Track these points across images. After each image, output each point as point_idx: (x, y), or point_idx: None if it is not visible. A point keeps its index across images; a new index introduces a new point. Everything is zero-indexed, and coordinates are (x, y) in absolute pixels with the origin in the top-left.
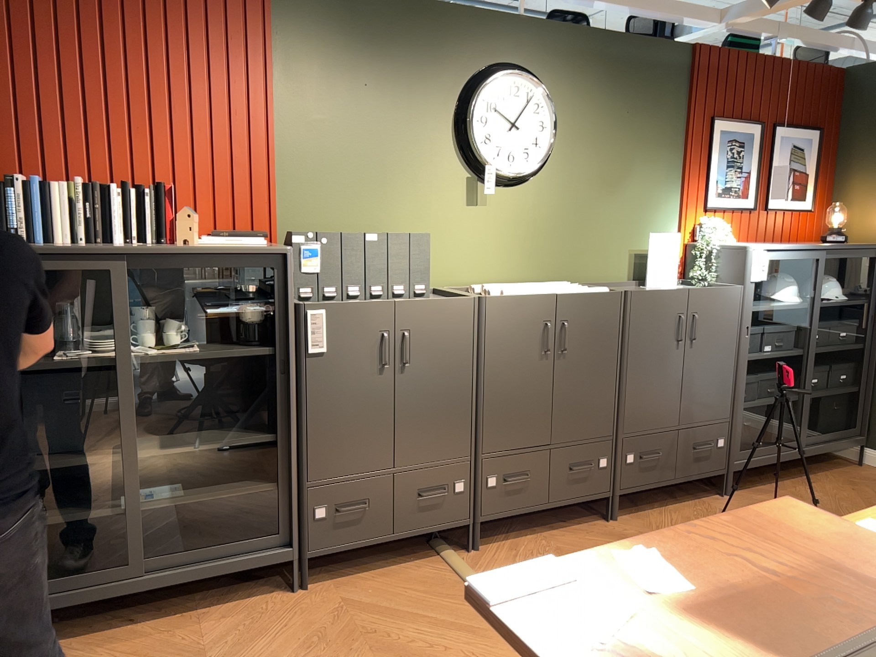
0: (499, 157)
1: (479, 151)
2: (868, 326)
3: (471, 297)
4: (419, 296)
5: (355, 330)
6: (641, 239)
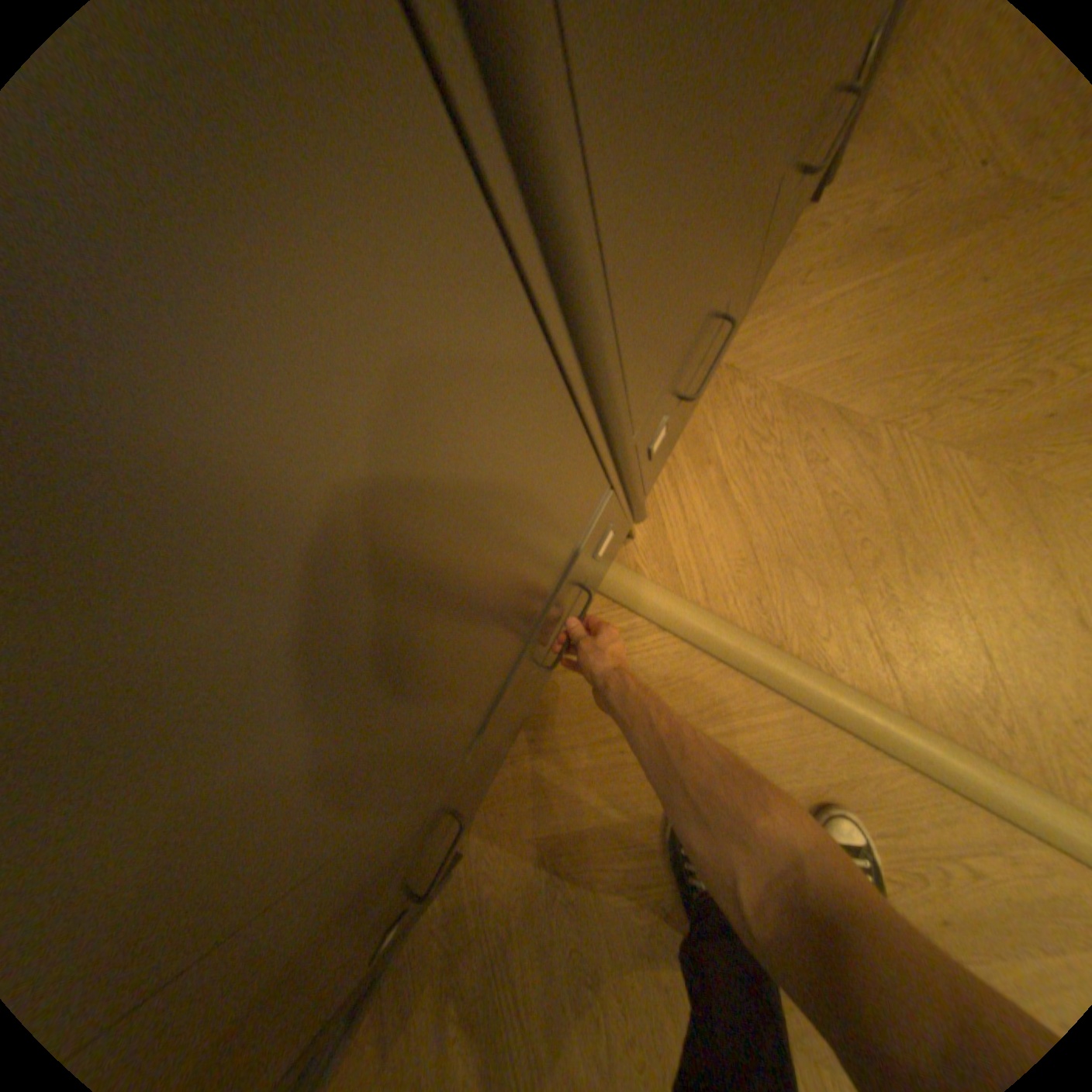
0: None
1: None
2: None
3: None
4: None
5: None
6: None
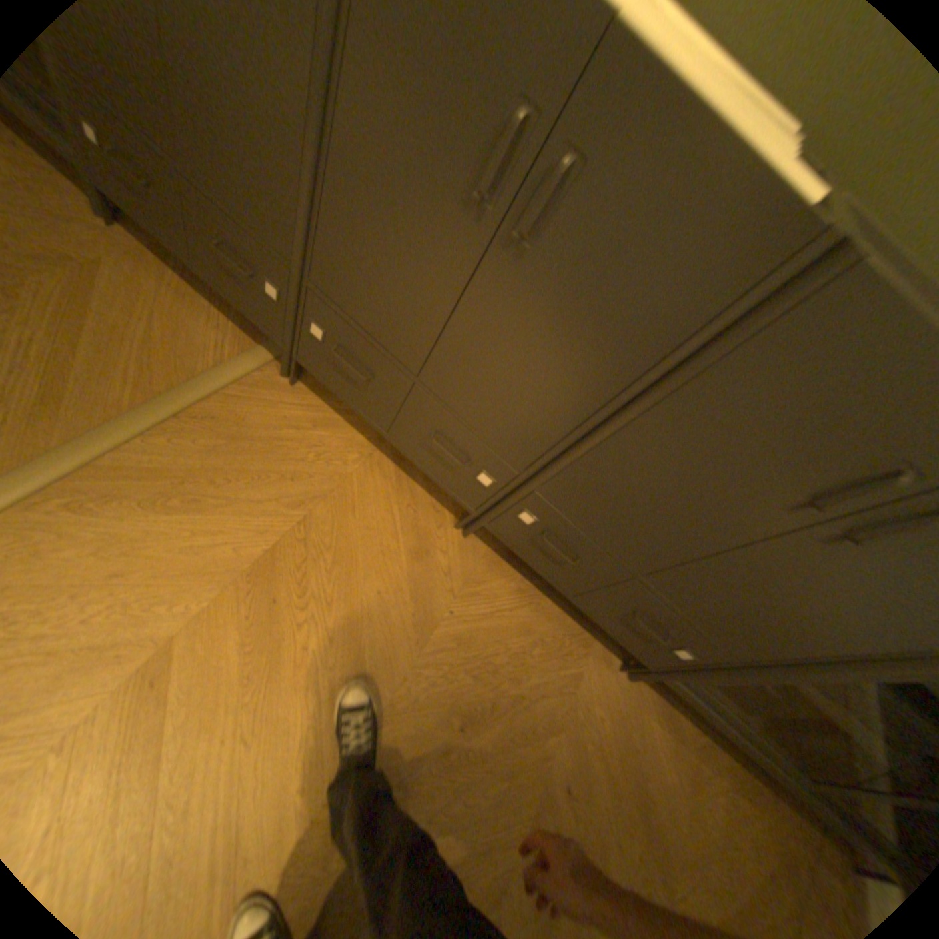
0: None
1: None
2: None
3: None
4: None
5: None
6: None
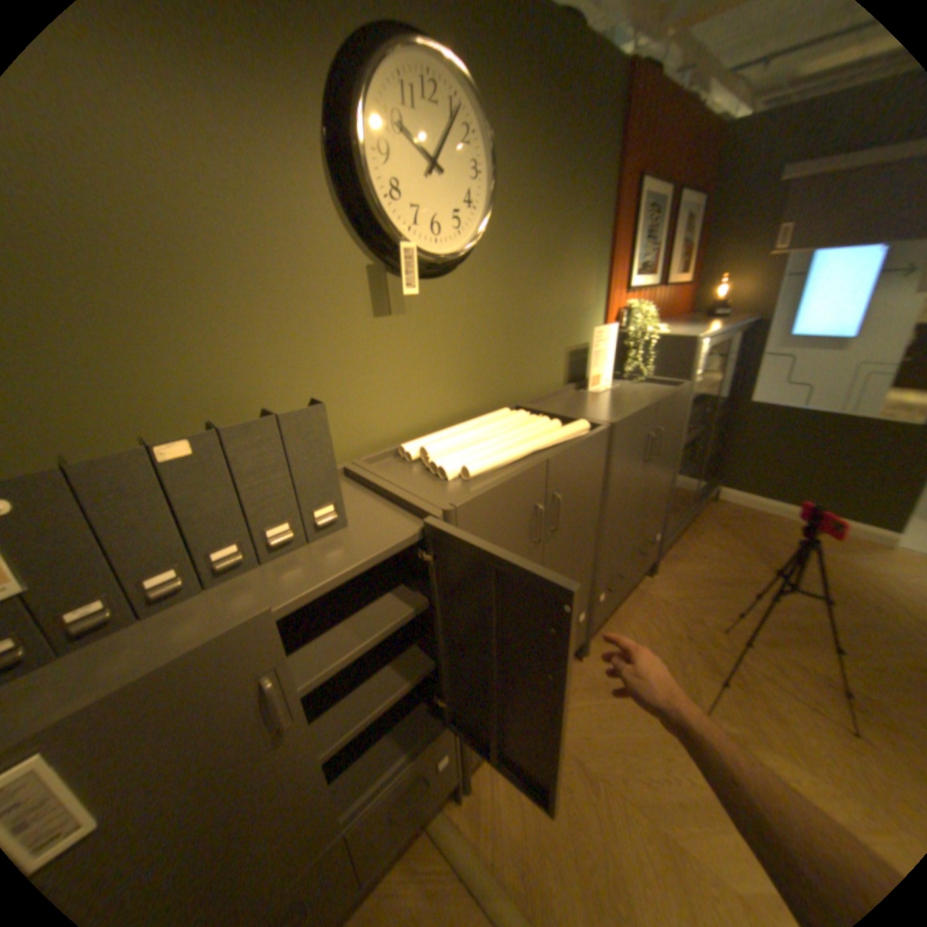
0: (414, 226)
1: (381, 212)
2: (736, 390)
3: (427, 509)
4: (326, 526)
5: (182, 719)
6: (574, 333)
